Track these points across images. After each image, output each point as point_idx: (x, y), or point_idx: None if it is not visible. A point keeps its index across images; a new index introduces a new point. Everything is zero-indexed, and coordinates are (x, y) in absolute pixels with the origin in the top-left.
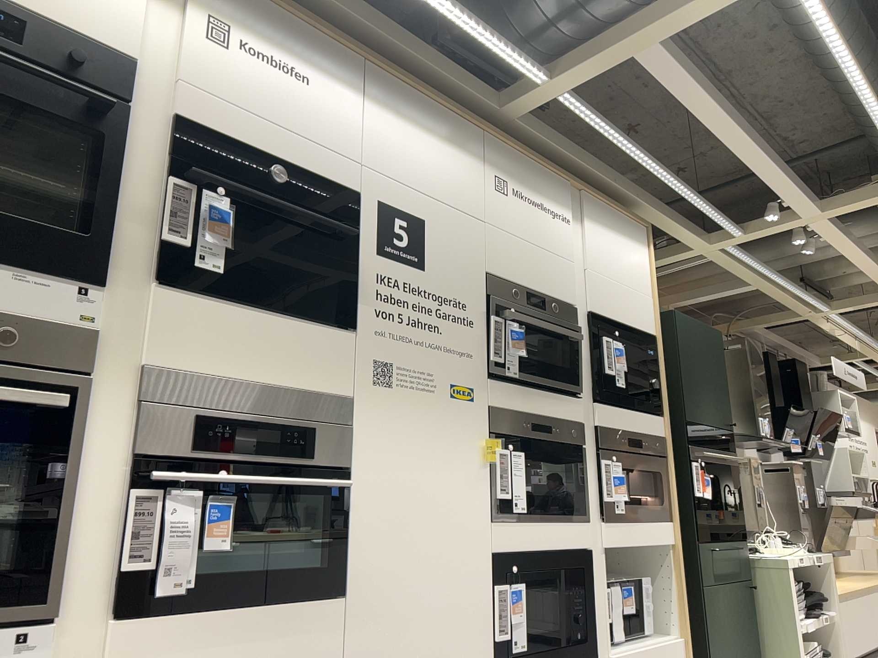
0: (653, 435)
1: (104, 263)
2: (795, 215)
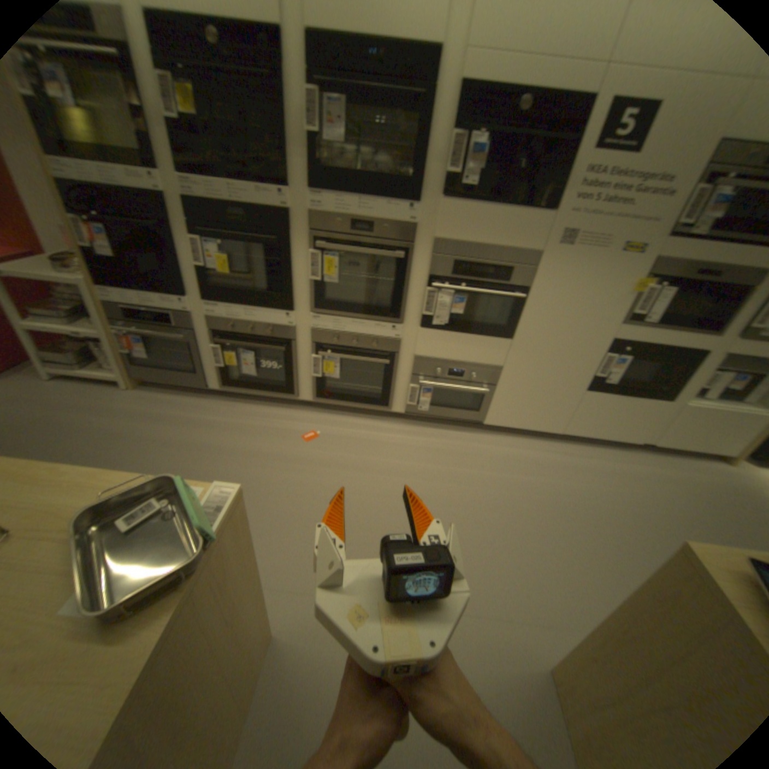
0: None
1: (420, 190)
2: None
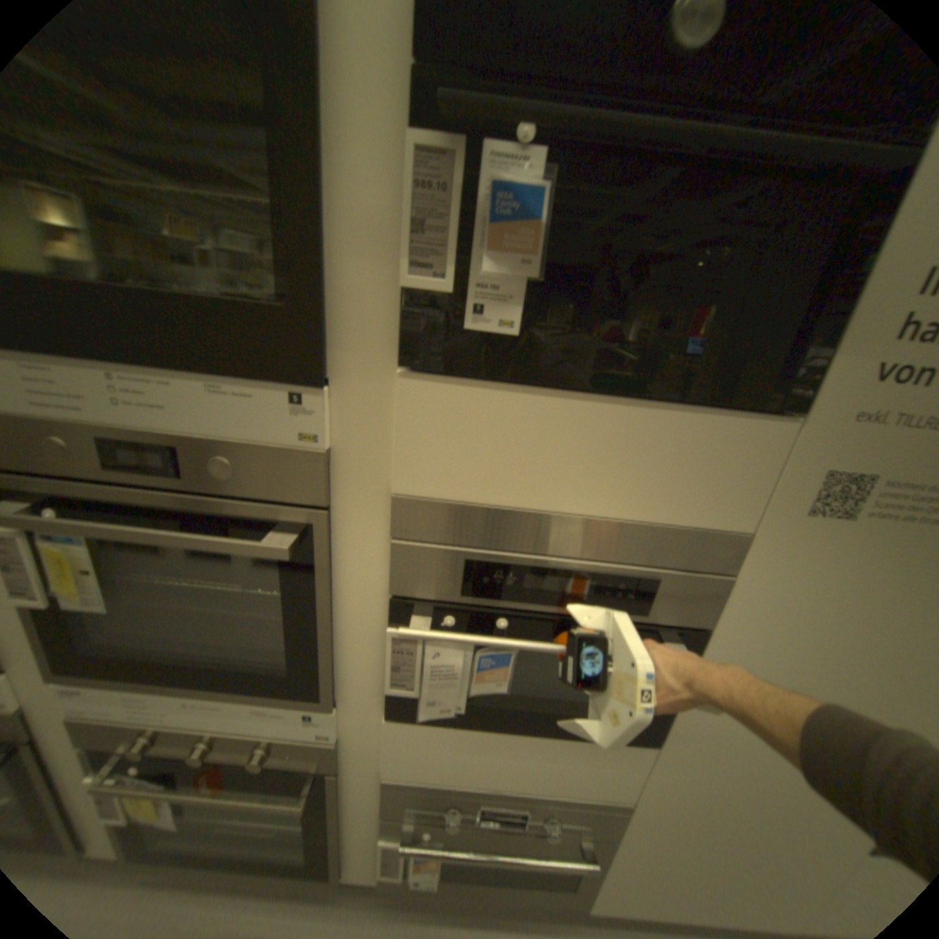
0: None
1: (319, 347)
2: None
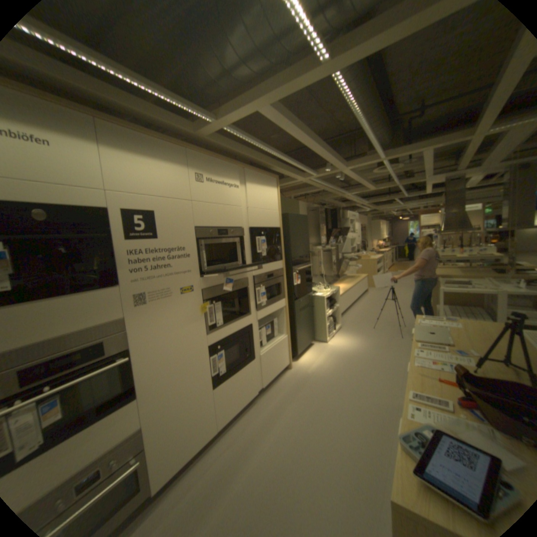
0: (278, 269)
1: None
2: (338, 168)
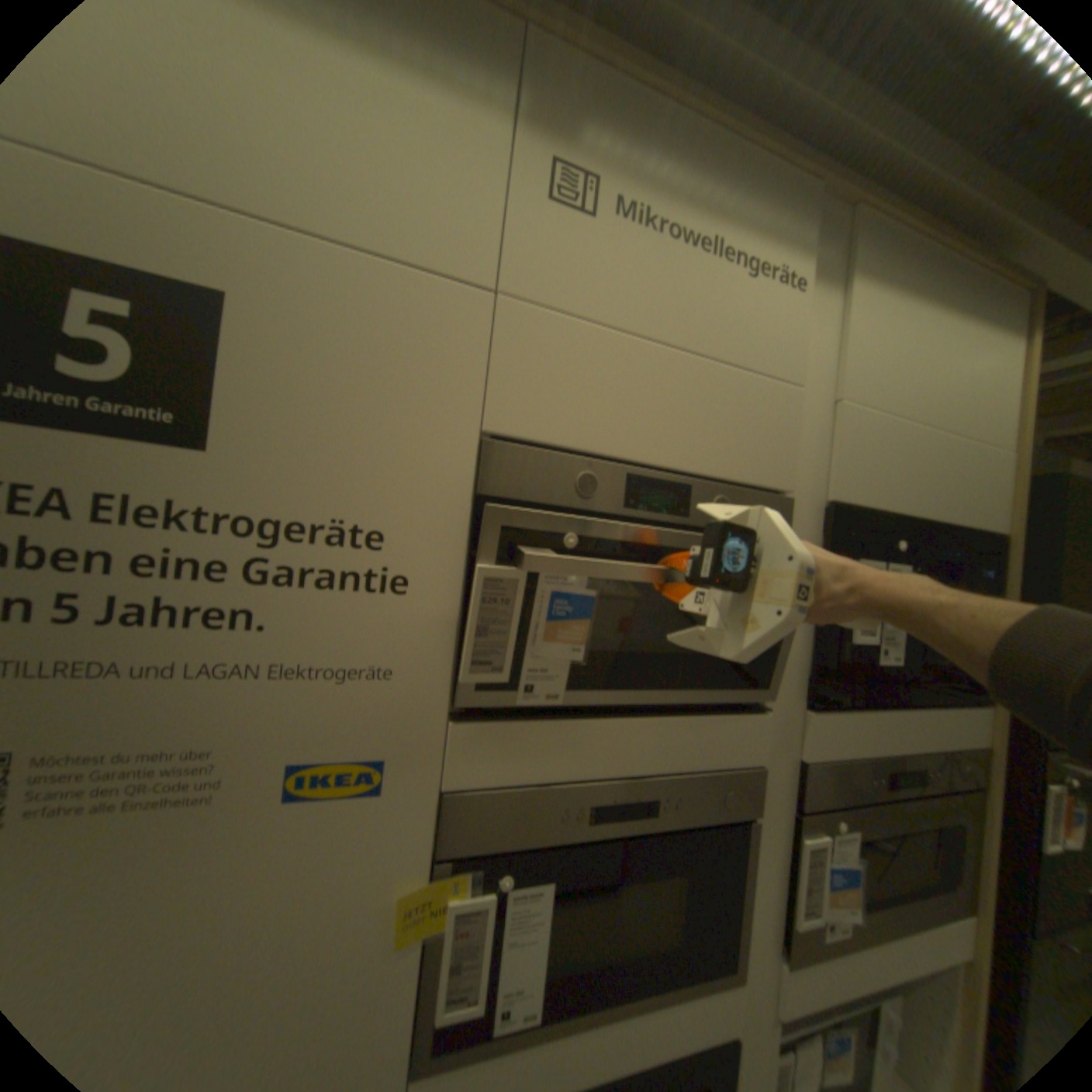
0: (962, 753)
1: None
2: None
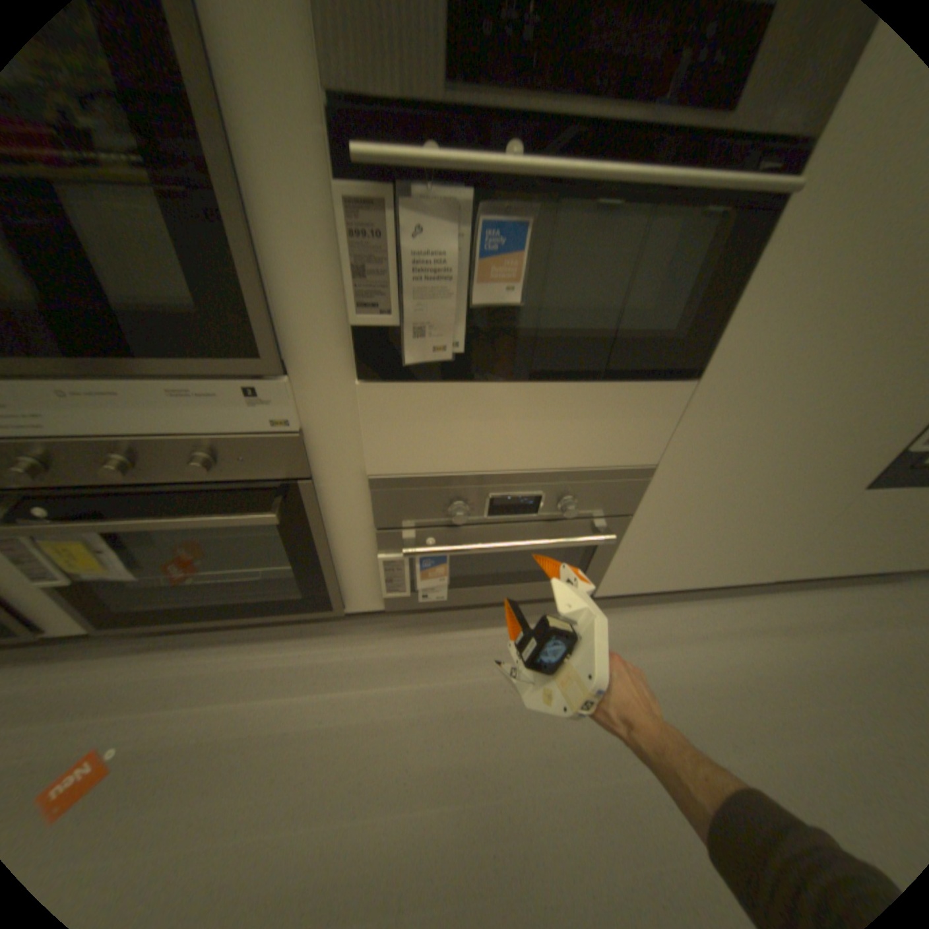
0: None
1: None
2: None
